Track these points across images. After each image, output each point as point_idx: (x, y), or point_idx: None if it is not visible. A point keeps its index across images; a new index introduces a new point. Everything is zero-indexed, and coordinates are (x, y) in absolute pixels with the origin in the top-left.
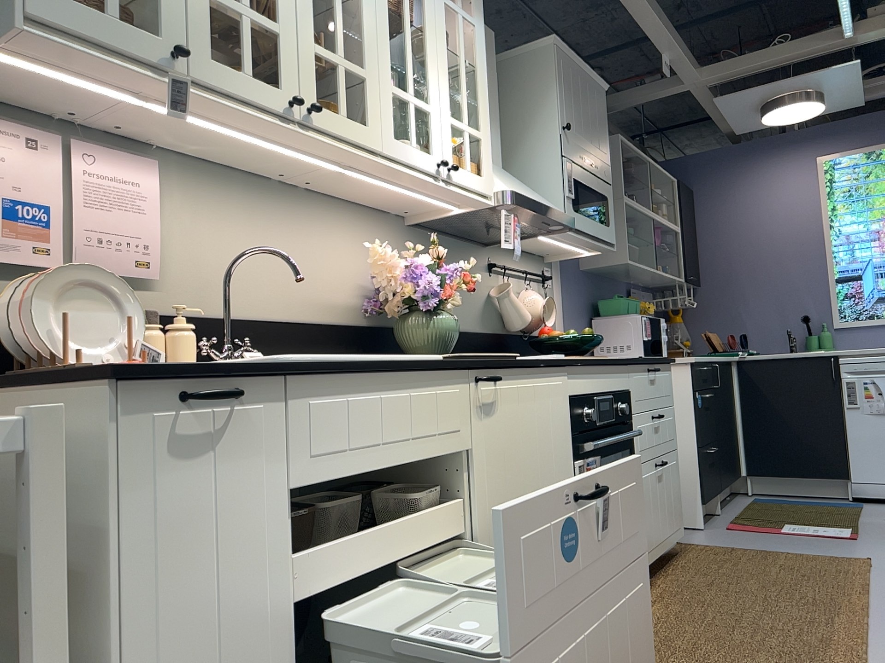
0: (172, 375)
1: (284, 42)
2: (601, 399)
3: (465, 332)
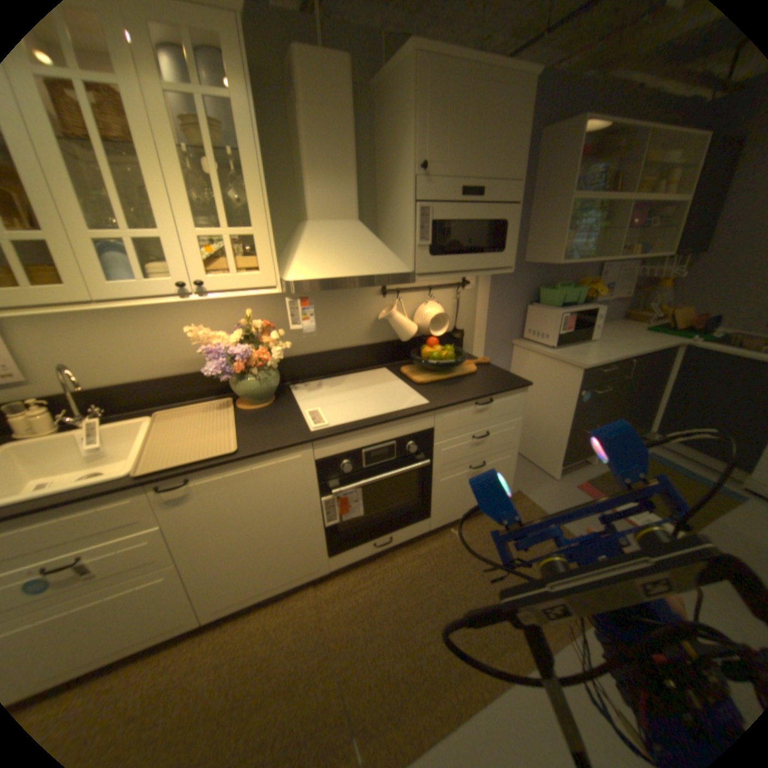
0: None
1: None
2: (375, 448)
3: (344, 350)
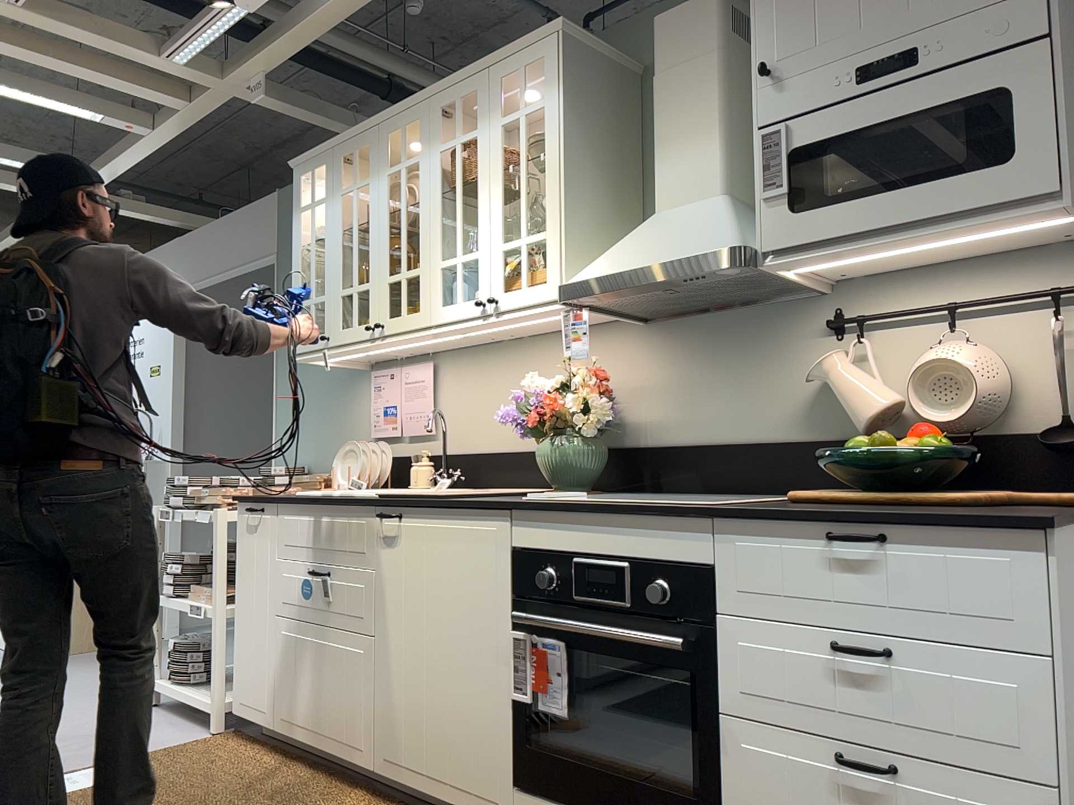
0: (245, 501)
1: (371, 290)
2: (597, 564)
3: (747, 444)
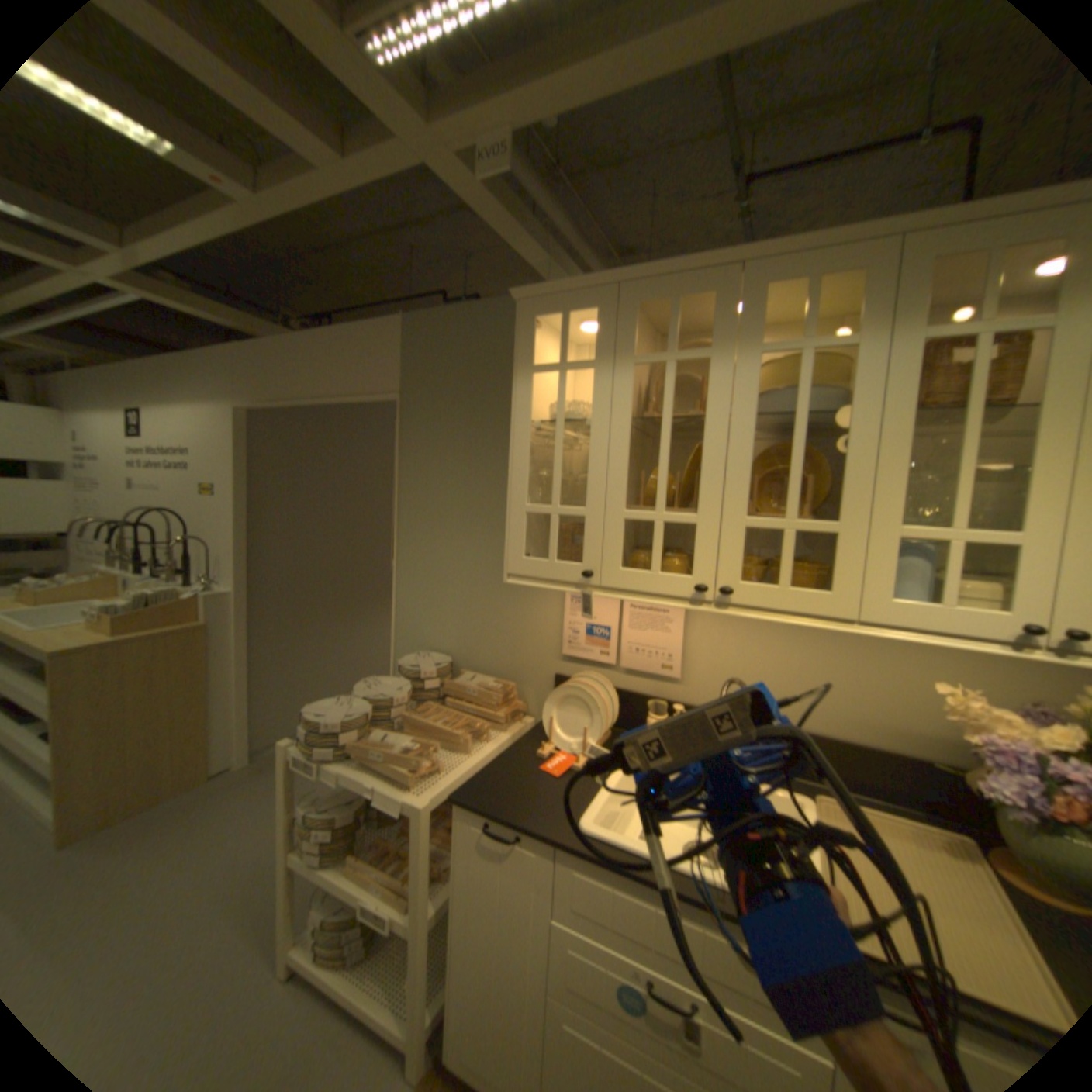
0: (480, 817)
1: (703, 530)
2: None
3: None
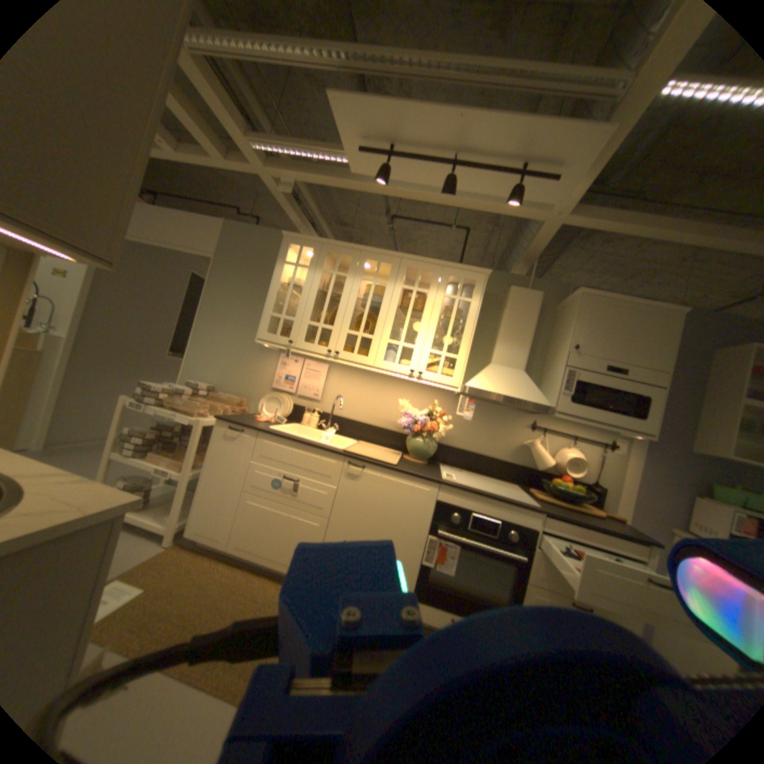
0: (227, 422)
1: (333, 332)
2: (482, 518)
3: (487, 457)
